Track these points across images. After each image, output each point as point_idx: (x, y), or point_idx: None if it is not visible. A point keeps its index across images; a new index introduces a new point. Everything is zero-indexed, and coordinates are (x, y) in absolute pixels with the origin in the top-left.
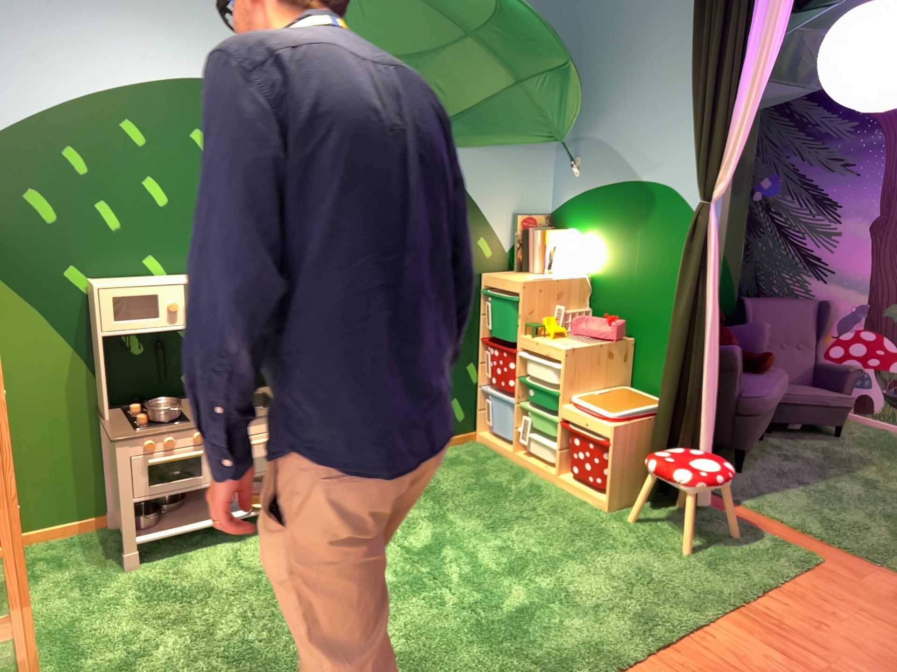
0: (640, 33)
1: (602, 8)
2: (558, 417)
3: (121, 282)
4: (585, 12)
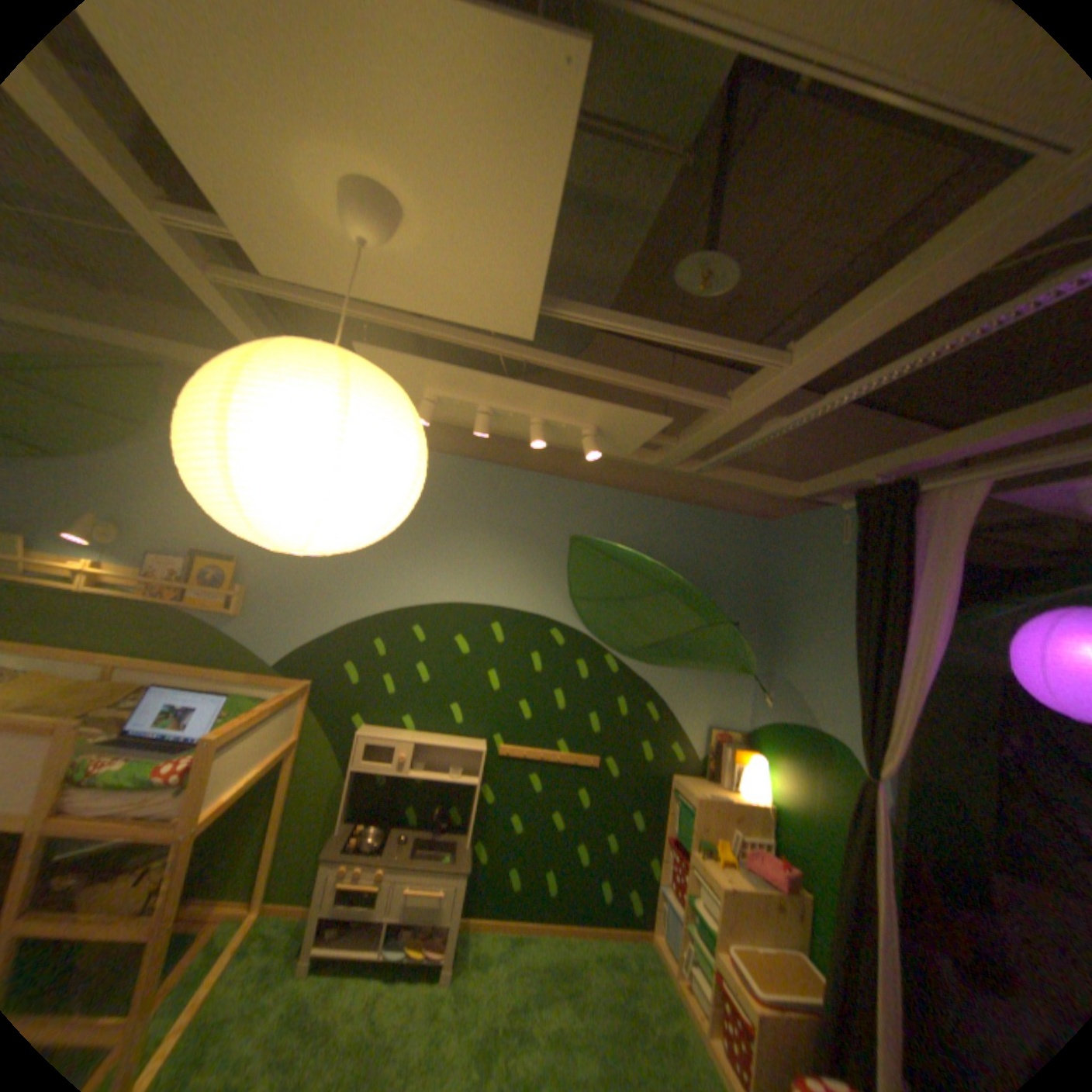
0: (822, 601)
1: (793, 574)
2: (717, 964)
3: (377, 735)
4: (781, 574)
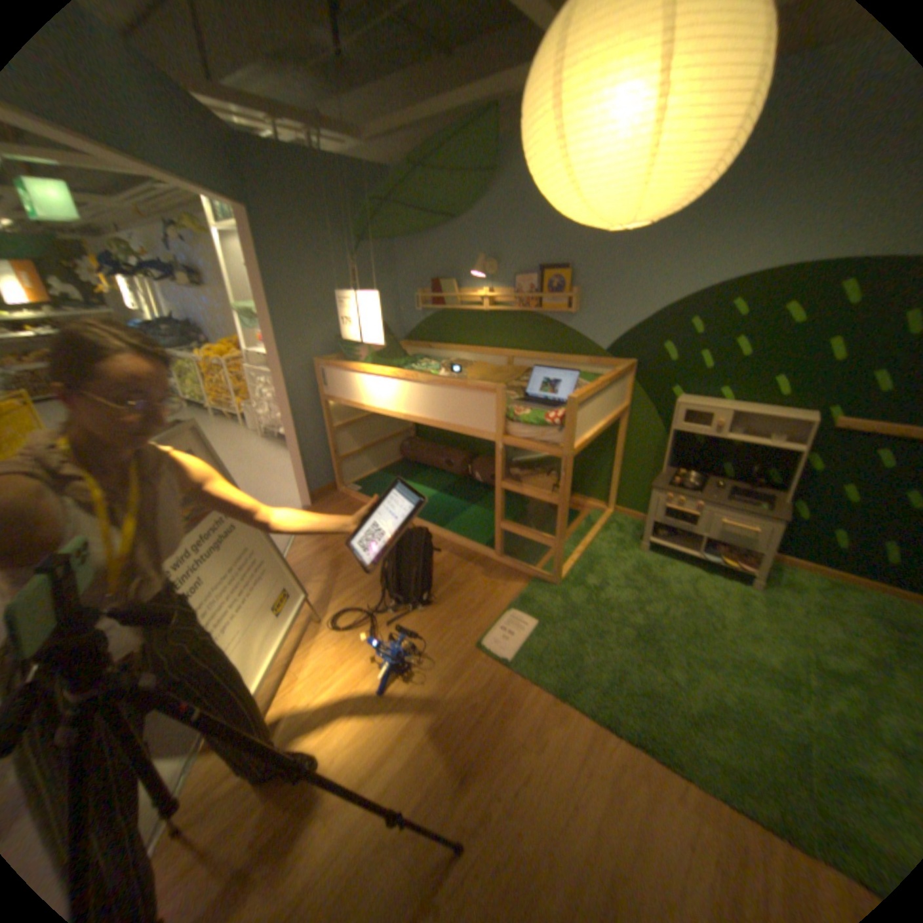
0: None
1: None
2: None
3: (695, 401)
4: None
